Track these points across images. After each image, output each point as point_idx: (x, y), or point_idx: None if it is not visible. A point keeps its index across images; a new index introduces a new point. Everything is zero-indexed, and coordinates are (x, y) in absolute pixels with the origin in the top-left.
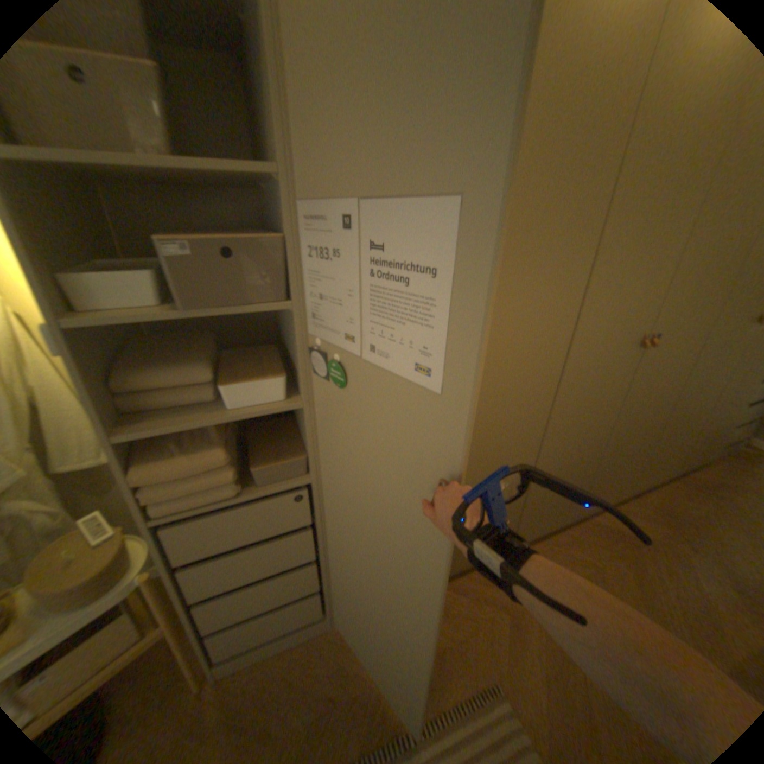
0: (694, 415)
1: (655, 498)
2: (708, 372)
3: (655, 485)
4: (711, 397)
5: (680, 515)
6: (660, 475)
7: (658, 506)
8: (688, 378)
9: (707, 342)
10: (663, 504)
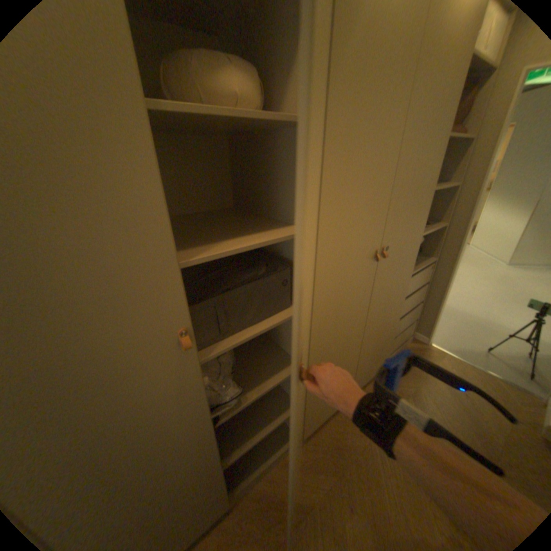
0: (341, 356)
1: (330, 431)
2: (335, 320)
3: (327, 419)
4: (353, 335)
5: (348, 451)
6: (328, 411)
7: (330, 442)
8: (309, 336)
9: (313, 298)
10: (335, 438)
